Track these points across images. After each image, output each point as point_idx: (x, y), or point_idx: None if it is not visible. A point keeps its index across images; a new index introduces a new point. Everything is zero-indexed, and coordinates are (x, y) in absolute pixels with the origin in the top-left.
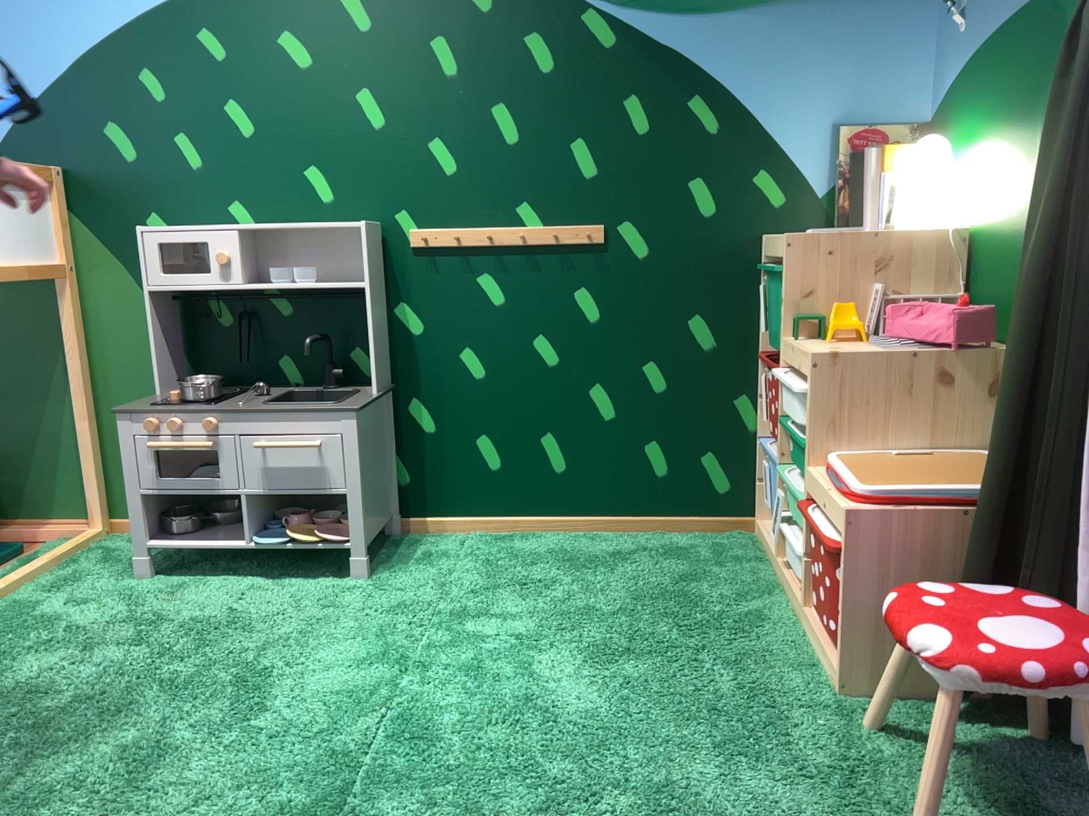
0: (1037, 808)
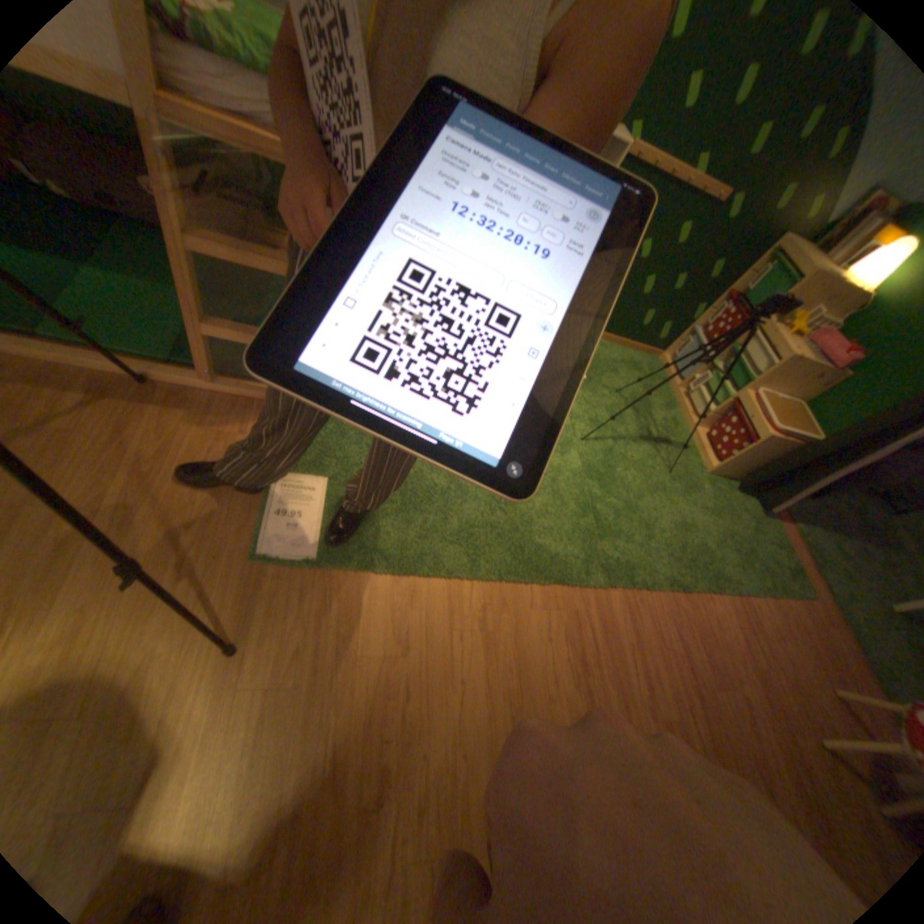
0: (752, 529)
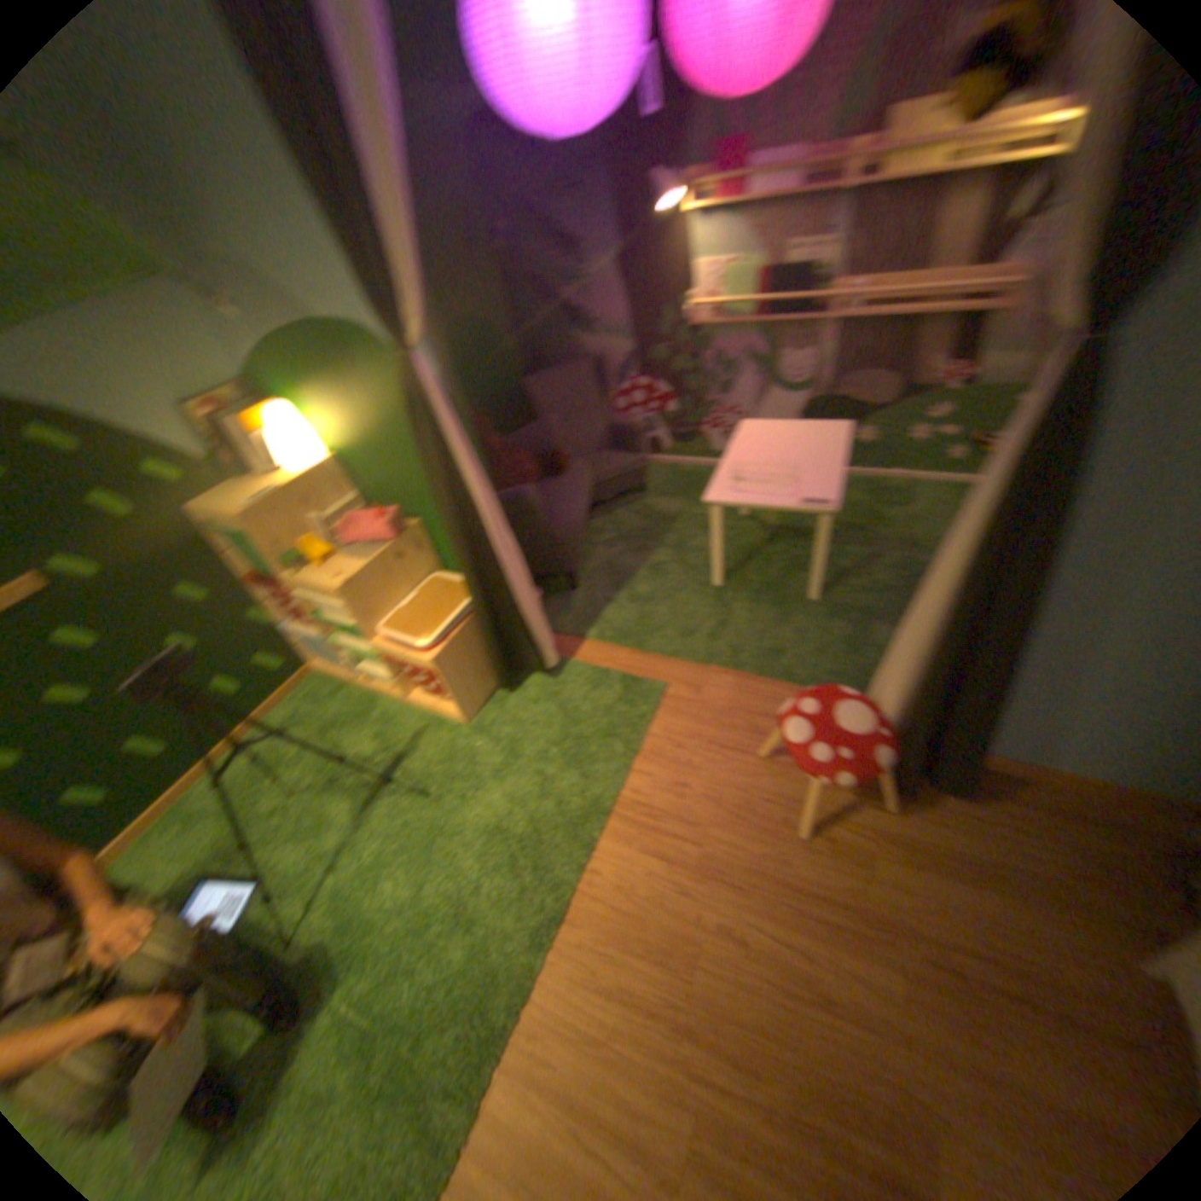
0: (557, 707)
